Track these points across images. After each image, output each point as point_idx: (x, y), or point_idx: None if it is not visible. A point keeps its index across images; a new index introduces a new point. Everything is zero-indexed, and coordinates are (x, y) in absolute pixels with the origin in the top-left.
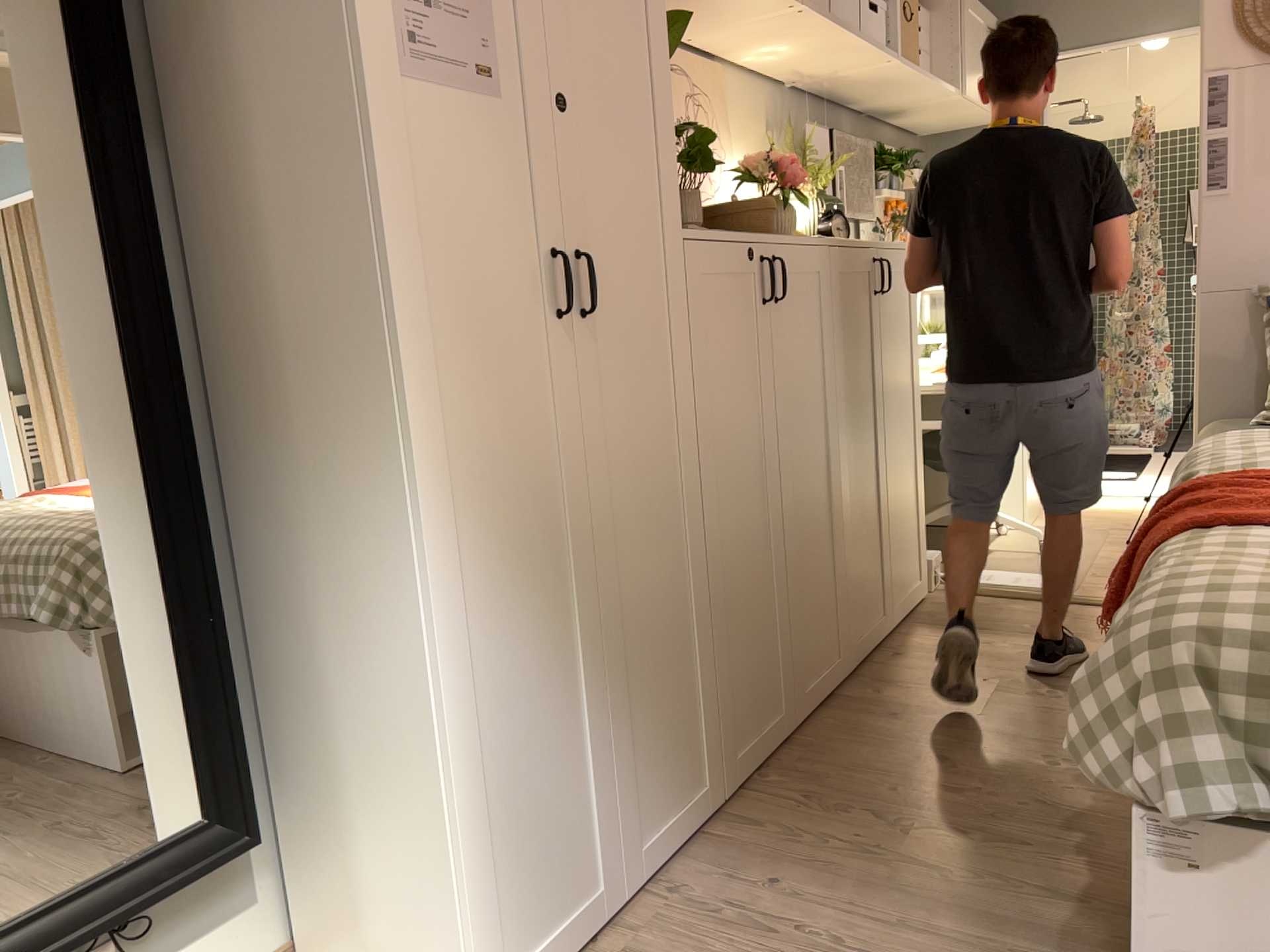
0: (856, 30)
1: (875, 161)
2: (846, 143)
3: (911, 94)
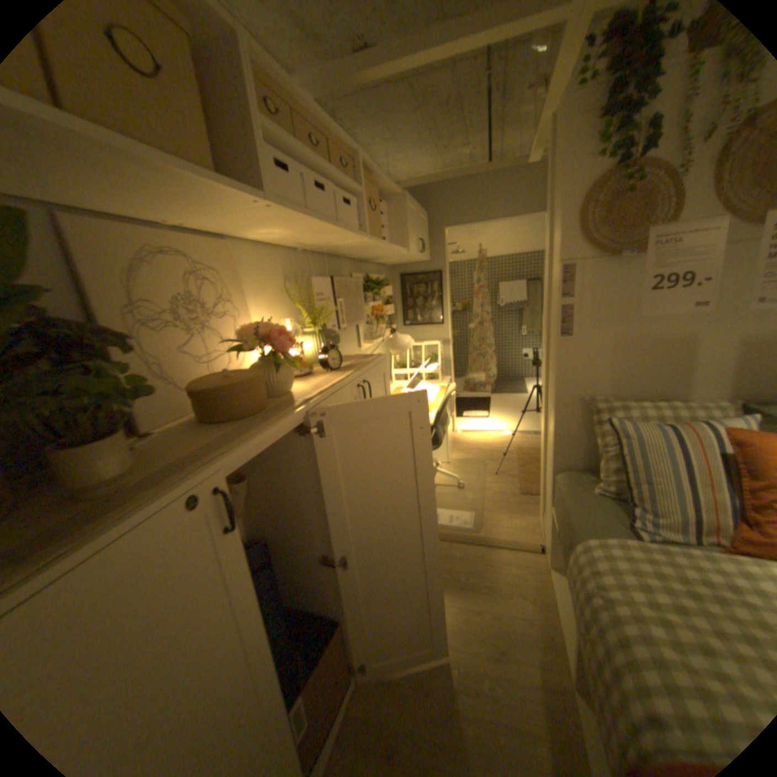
0: (331, 218)
1: (365, 284)
2: (346, 276)
3: (381, 250)
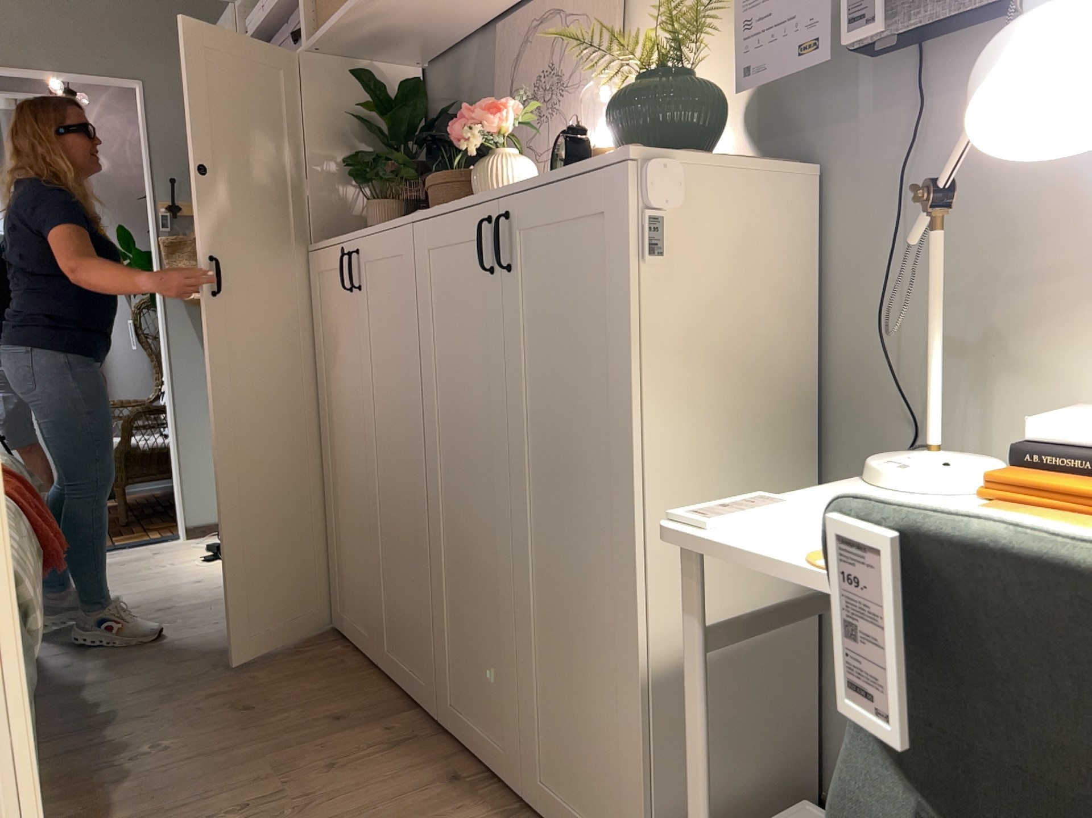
0: None
1: None
2: None
3: None
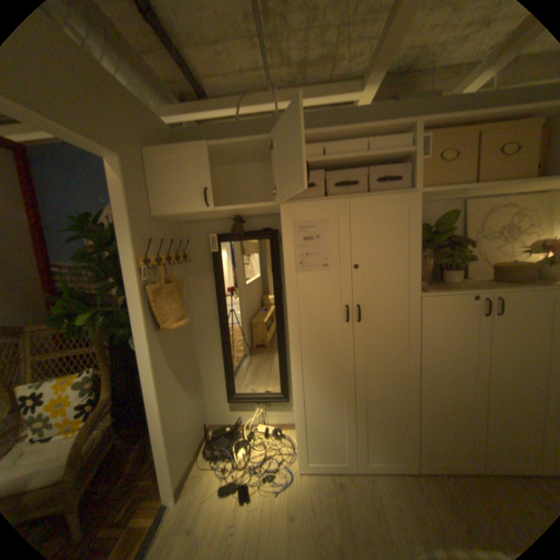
0: None
1: None
2: None
3: None
